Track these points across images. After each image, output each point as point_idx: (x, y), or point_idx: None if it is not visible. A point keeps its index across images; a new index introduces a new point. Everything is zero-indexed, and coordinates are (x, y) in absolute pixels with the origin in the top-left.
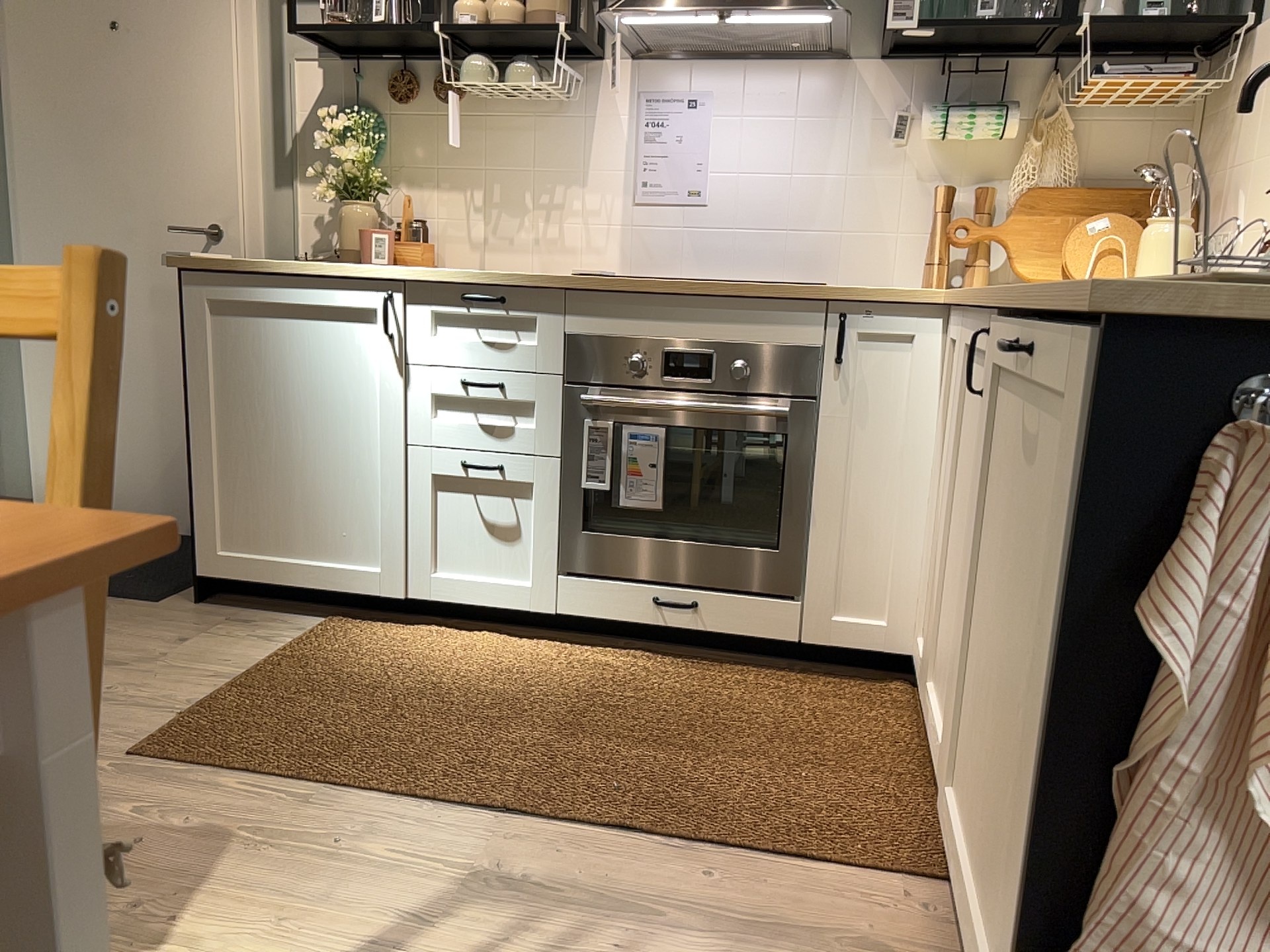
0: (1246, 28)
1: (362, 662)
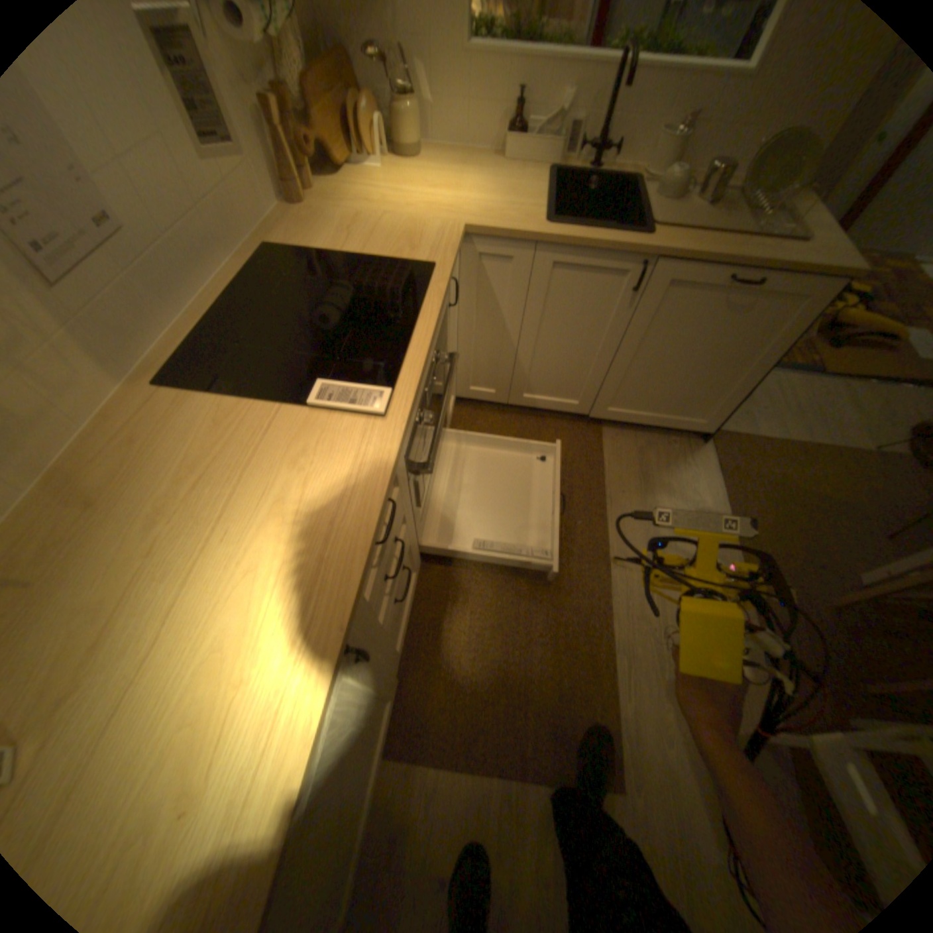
0: None
1: (464, 694)
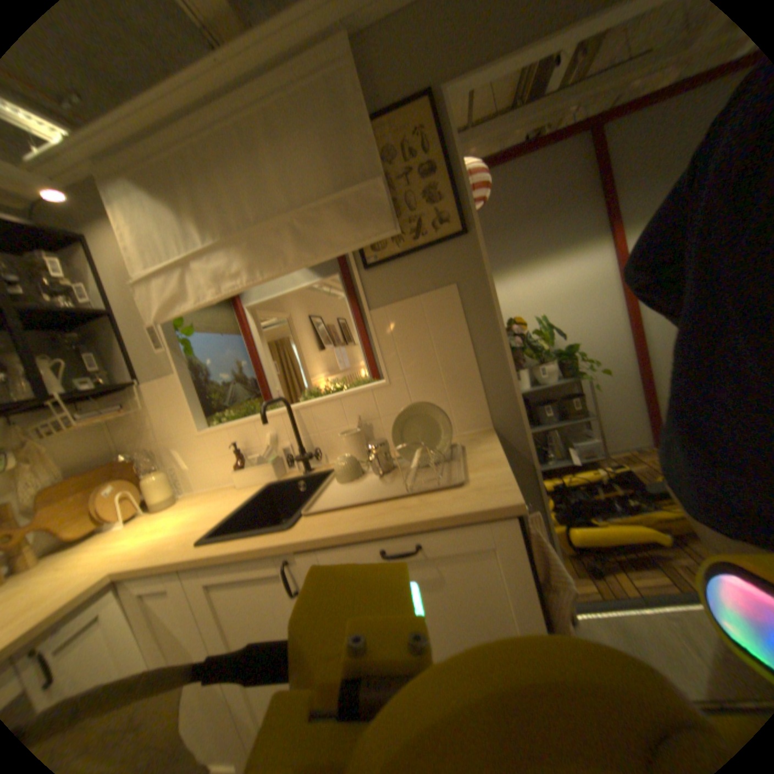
0: (128, 382)
1: None
